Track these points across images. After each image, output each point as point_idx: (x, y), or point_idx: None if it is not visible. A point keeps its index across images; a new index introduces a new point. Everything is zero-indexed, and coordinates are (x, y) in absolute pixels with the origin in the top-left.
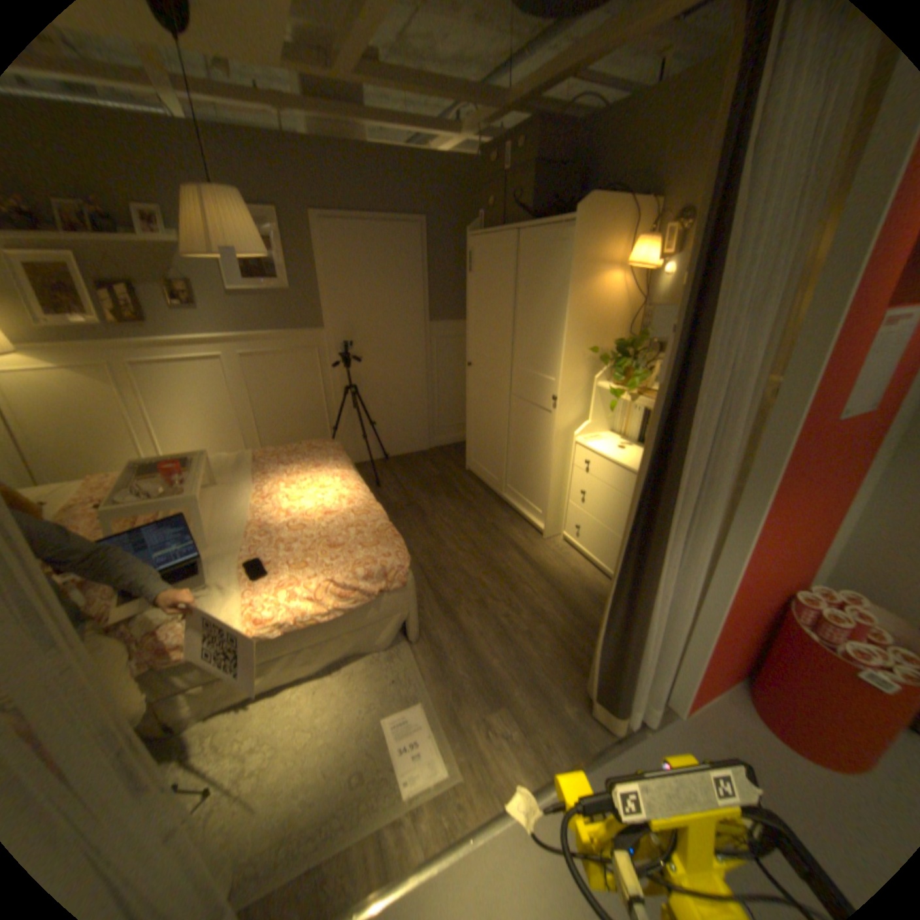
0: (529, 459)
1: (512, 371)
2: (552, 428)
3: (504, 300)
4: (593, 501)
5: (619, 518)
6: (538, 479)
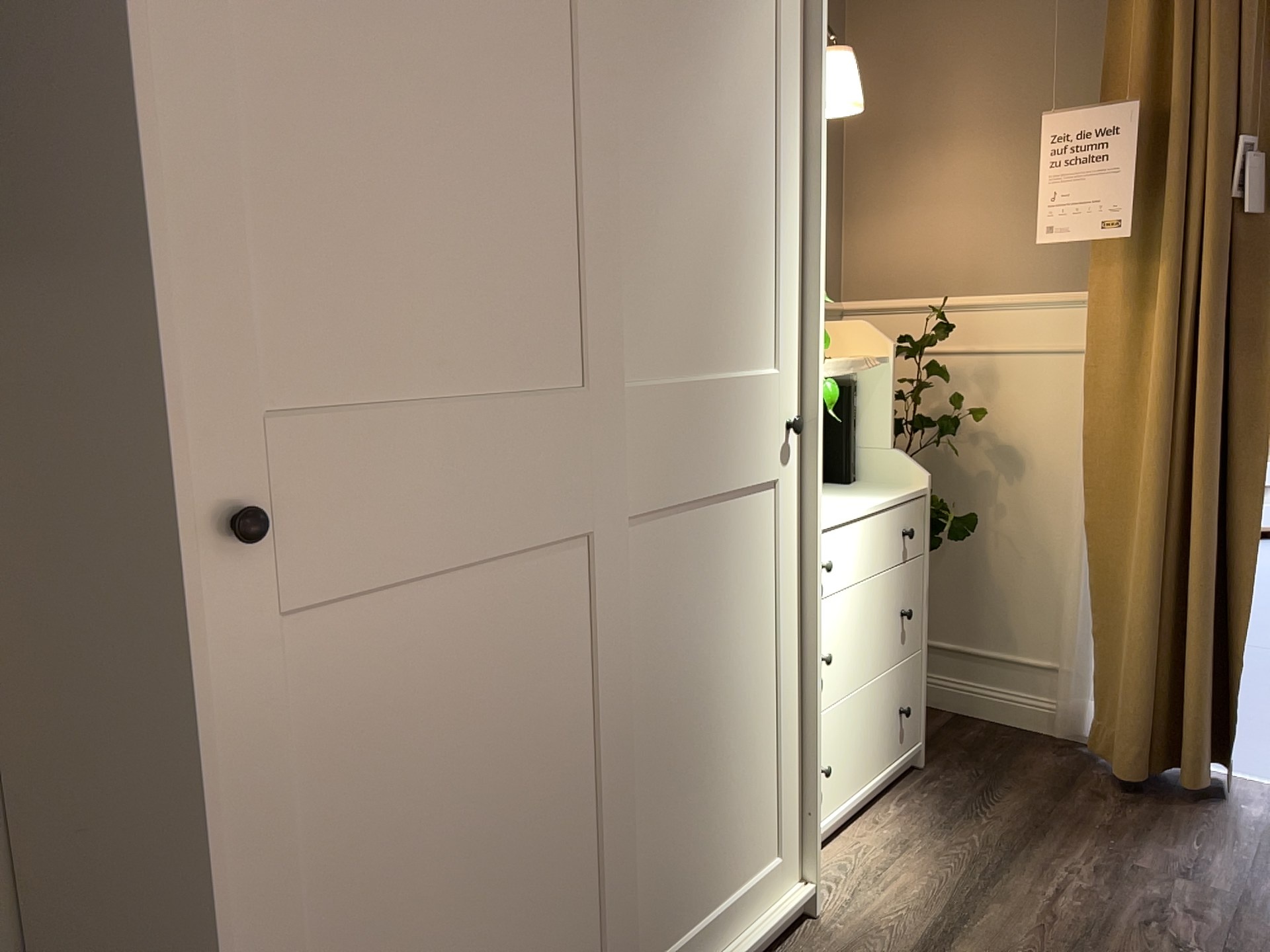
0: (718, 726)
1: (619, 412)
2: (786, 532)
3: (560, 55)
4: (839, 659)
5: (879, 637)
6: (756, 758)
